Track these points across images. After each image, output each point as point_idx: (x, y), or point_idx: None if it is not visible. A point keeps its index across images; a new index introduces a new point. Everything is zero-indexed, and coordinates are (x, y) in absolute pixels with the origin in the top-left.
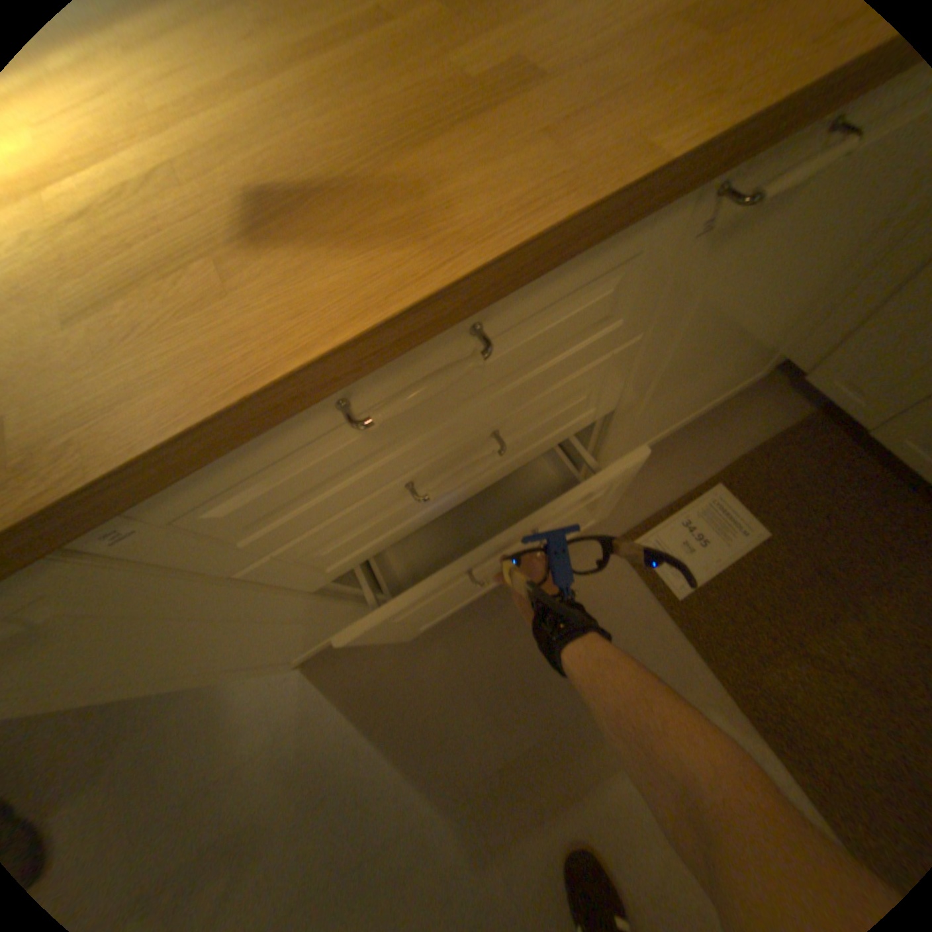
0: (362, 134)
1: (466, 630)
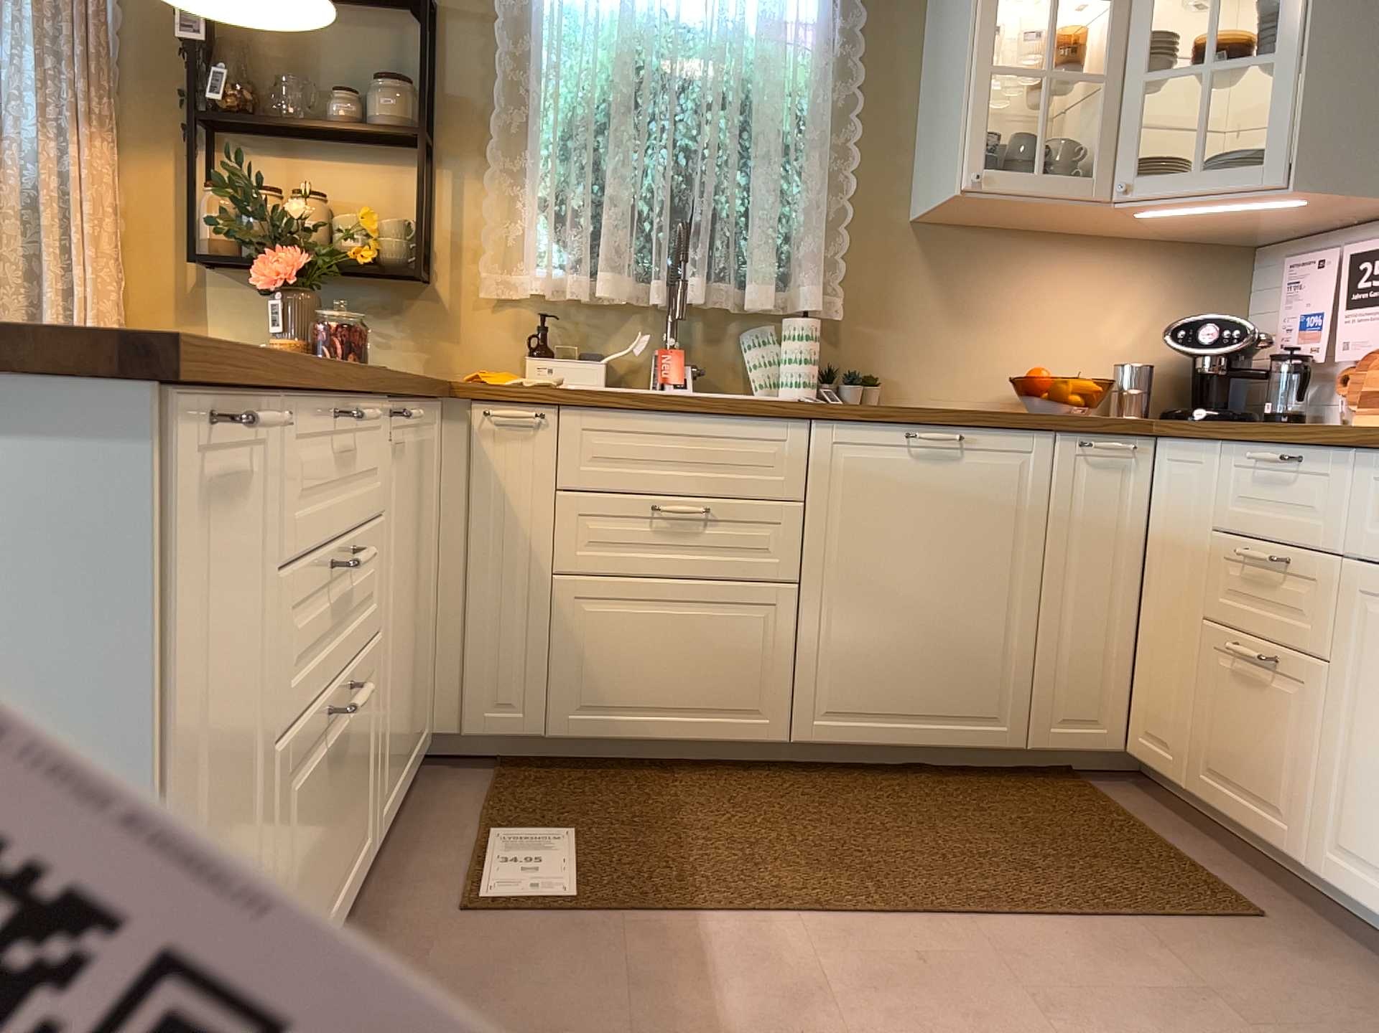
0: None
1: None
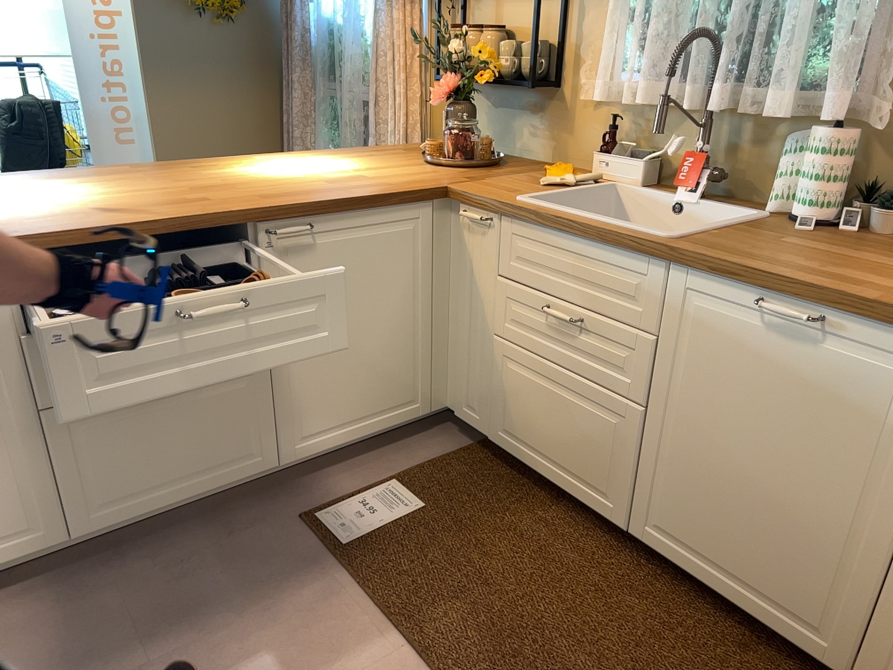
0: (146, 204)
1: (141, 577)
